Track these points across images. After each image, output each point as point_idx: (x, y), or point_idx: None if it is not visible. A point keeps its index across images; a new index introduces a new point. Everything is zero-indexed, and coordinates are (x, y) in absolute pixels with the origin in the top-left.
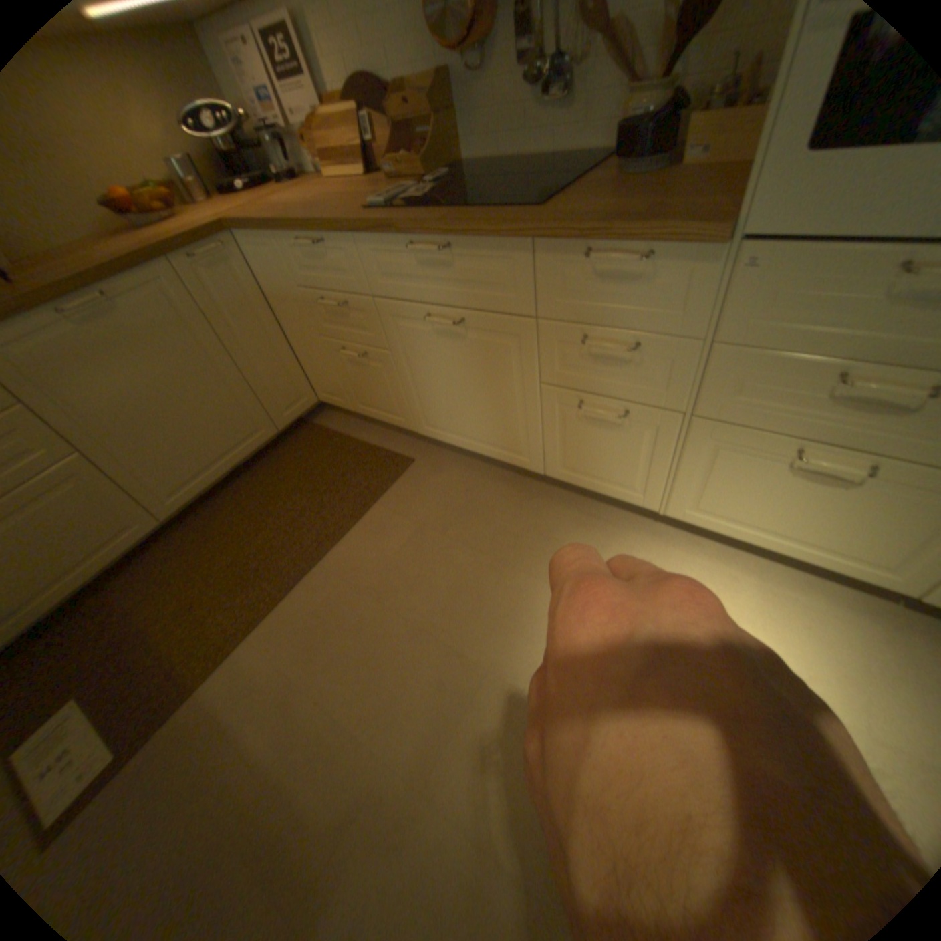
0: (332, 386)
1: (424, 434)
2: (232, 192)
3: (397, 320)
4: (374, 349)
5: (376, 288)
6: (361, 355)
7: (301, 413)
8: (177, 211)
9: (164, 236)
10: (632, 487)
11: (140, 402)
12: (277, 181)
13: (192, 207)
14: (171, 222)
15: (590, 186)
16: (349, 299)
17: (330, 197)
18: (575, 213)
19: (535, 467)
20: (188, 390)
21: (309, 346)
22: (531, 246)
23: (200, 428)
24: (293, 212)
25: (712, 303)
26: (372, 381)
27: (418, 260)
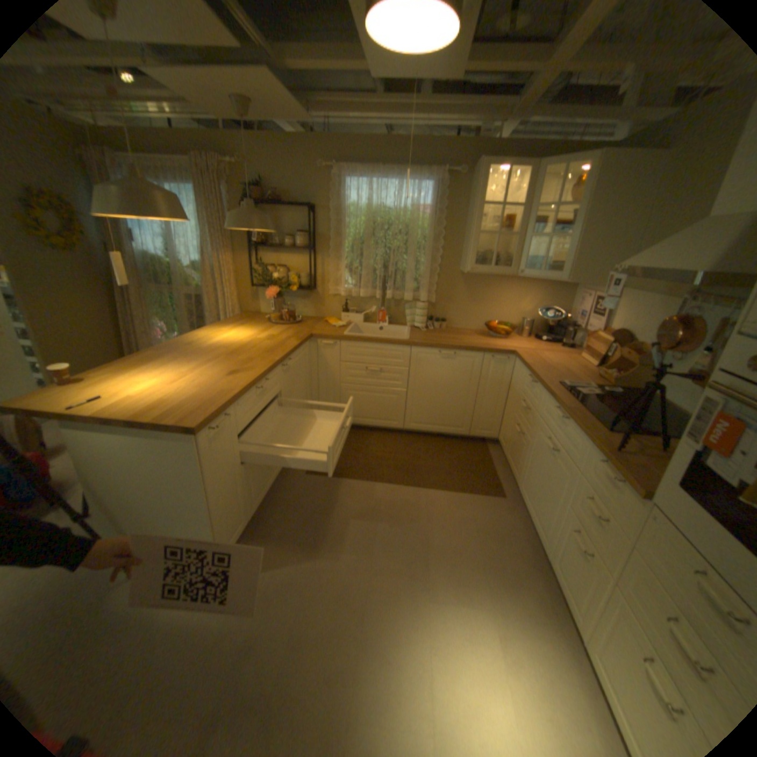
0: (505, 438)
1: (520, 492)
2: (540, 340)
3: (540, 432)
4: (527, 436)
5: (541, 414)
6: (520, 434)
7: (484, 437)
8: (510, 337)
9: (489, 347)
10: (579, 612)
11: (434, 389)
12: (562, 346)
13: (516, 338)
14: (501, 341)
15: (651, 444)
16: (531, 410)
17: (561, 370)
18: (609, 445)
19: (548, 555)
20: (451, 396)
21: (509, 415)
22: (591, 444)
23: (443, 411)
24: (537, 367)
25: (638, 528)
26: (518, 449)
27: (558, 416)
